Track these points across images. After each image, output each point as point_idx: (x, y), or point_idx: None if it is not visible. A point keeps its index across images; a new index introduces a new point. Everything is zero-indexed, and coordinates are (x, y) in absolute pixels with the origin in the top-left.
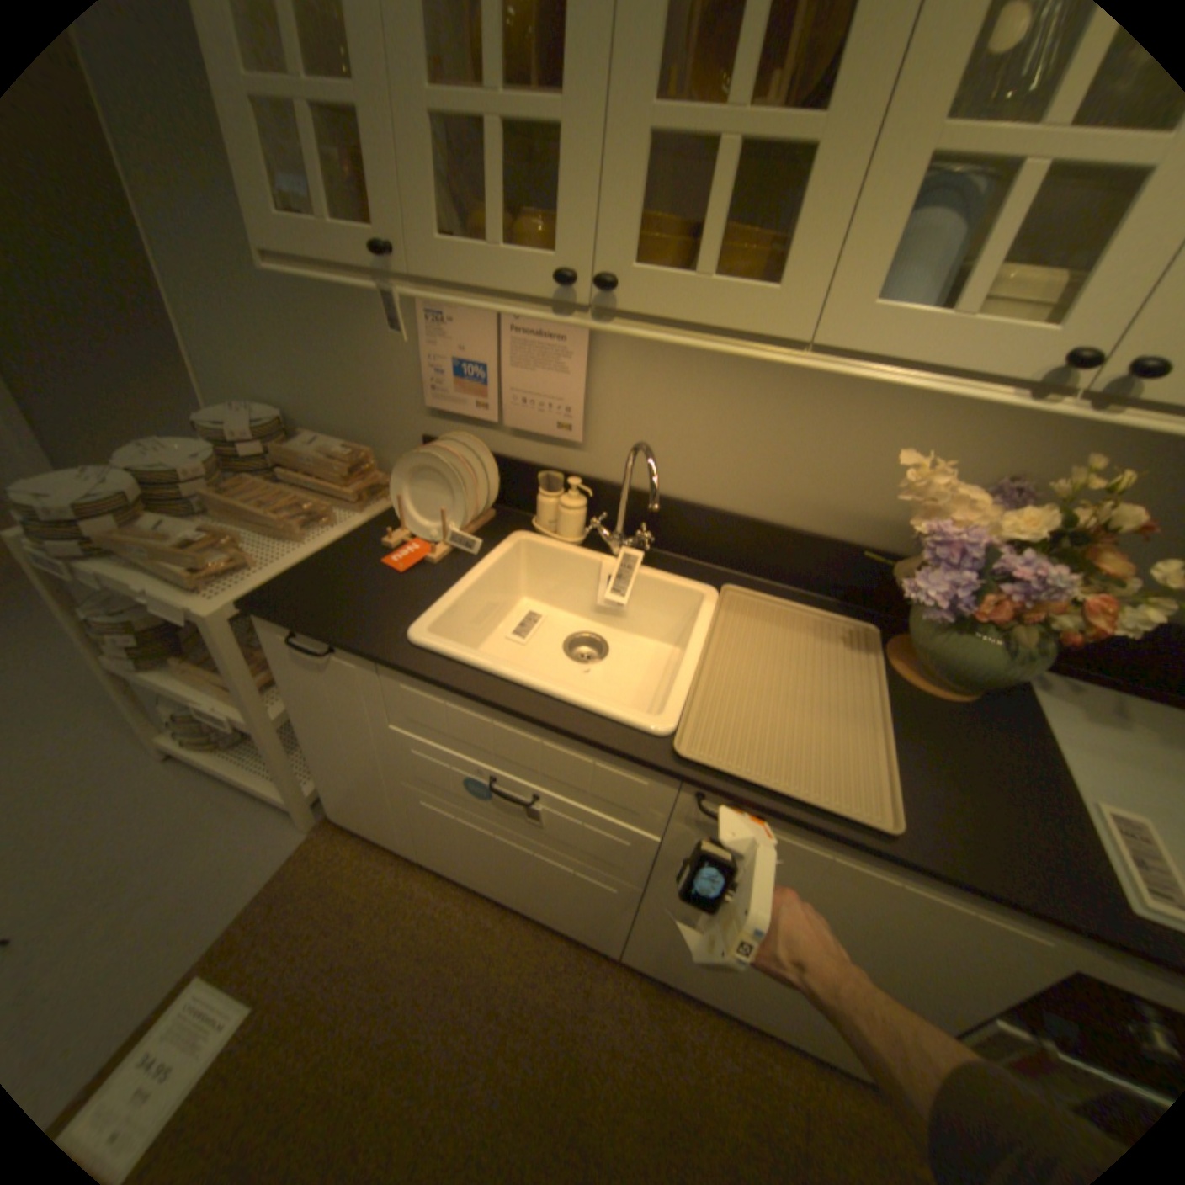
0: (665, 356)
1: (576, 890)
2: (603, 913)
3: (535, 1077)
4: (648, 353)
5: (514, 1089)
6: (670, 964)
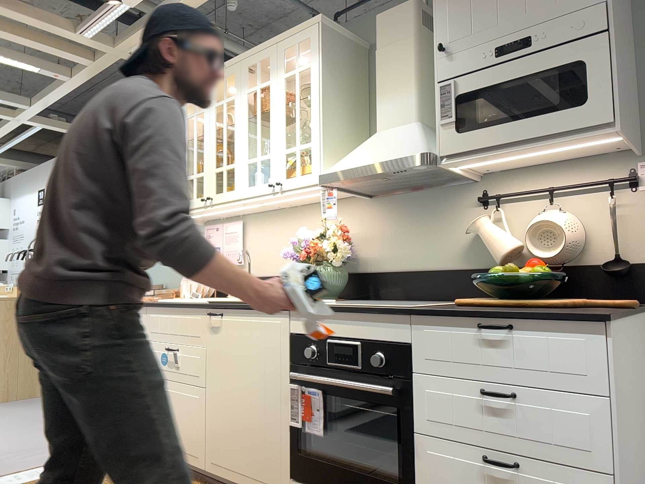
0: (261, 230)
1: (188, 408)
2: (196, 421)
3: None
4: (257, 230)
5: None
6: (217, 448)
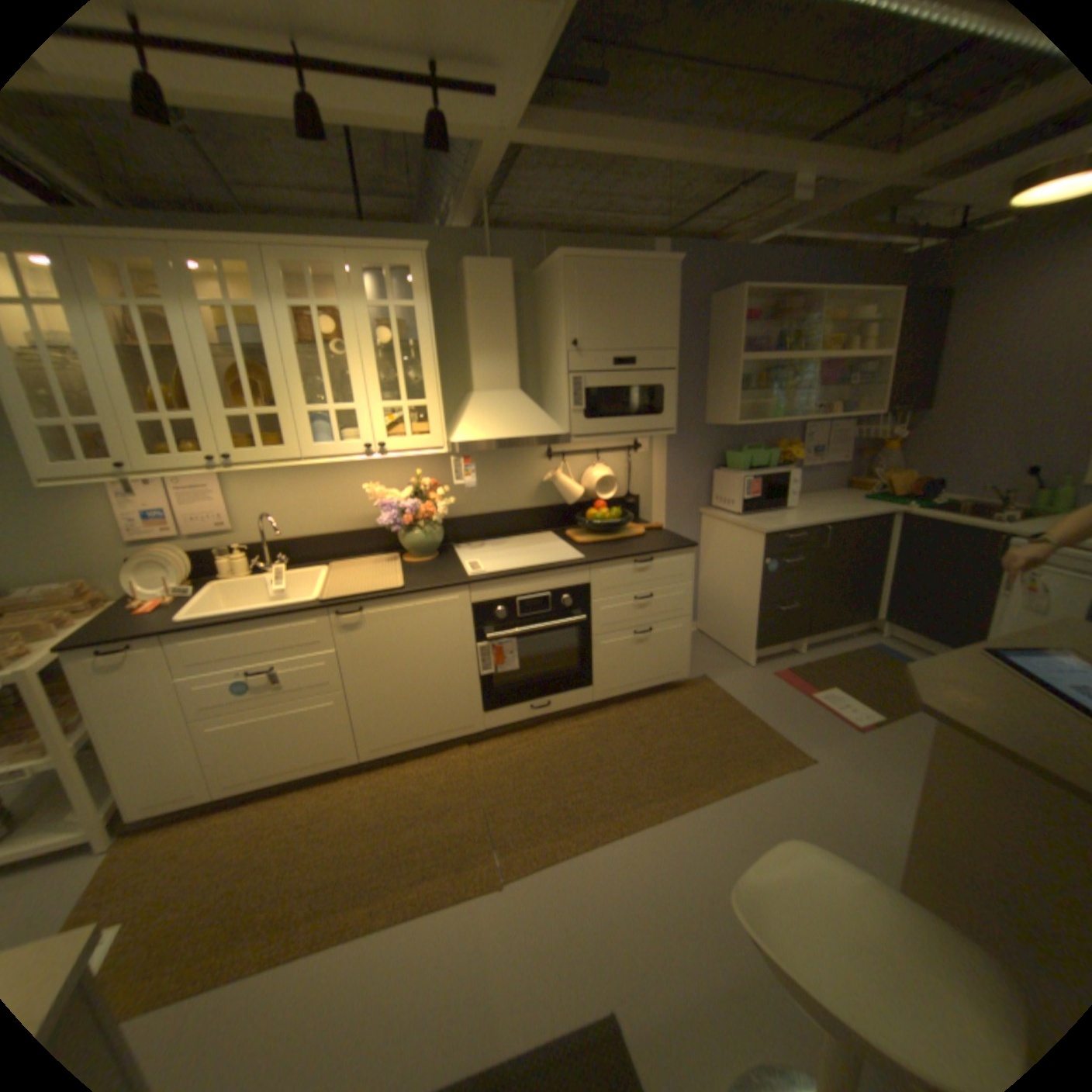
0: (261, 481)
1: (316, 721)
2: (335, 727)
3: (334, 829)
4: (253, 482)
5: (324, 838)
6: (379, 735)
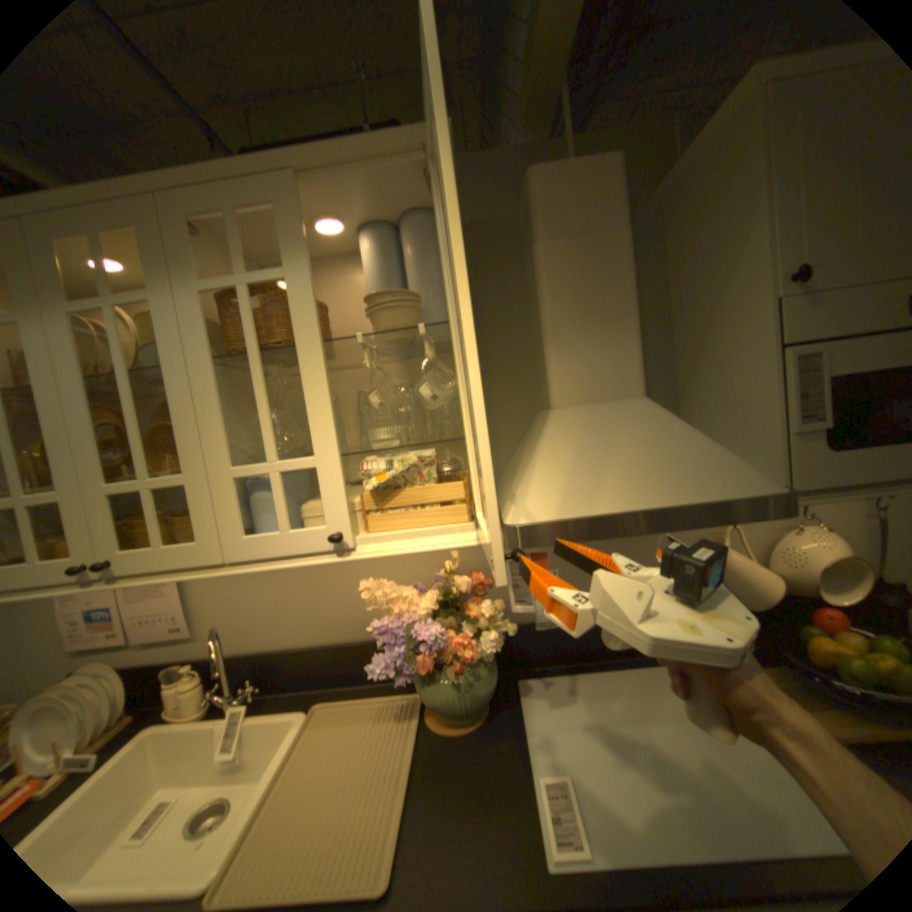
0: None
1: None
2: None
3: None
4: None
5: None
6: None
